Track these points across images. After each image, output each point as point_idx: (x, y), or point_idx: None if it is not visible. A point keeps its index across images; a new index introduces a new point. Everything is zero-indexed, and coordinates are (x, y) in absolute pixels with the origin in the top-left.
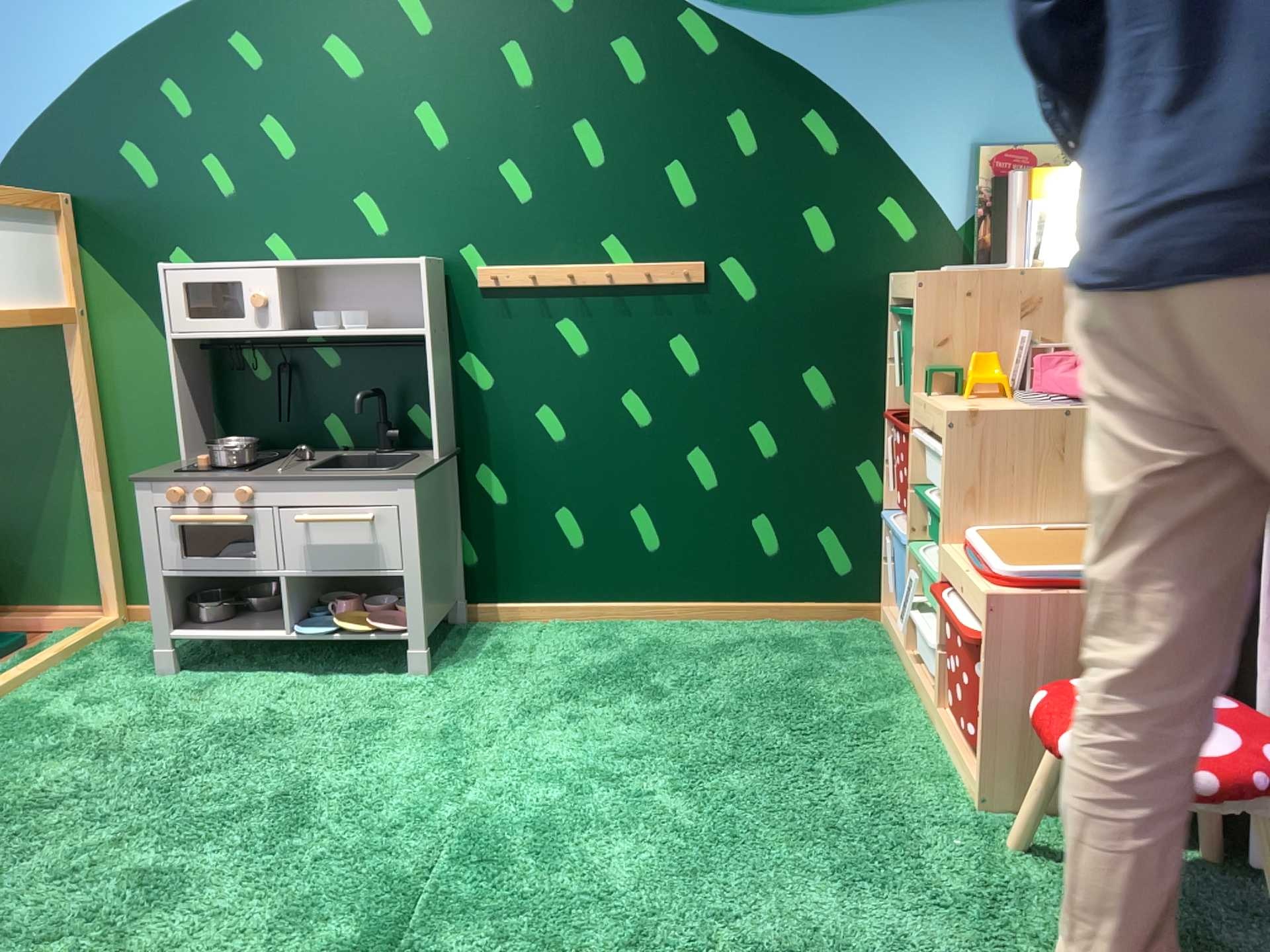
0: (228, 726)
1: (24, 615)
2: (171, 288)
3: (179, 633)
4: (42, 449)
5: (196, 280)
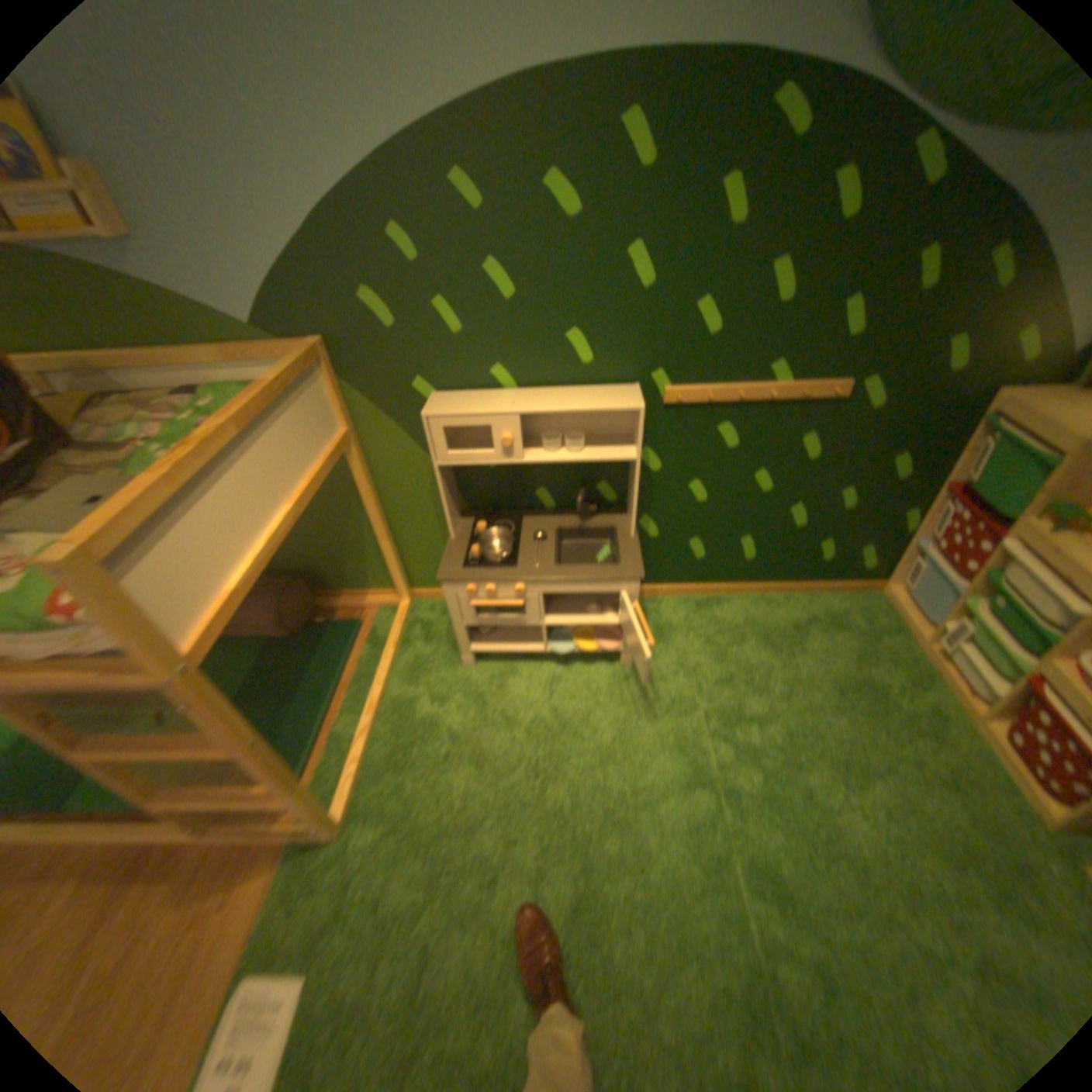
0: (534, 726)
1: (348, 602)
2: (433, 433)
3: (474, 648)
4: (336, 514)
5: (453, 426)
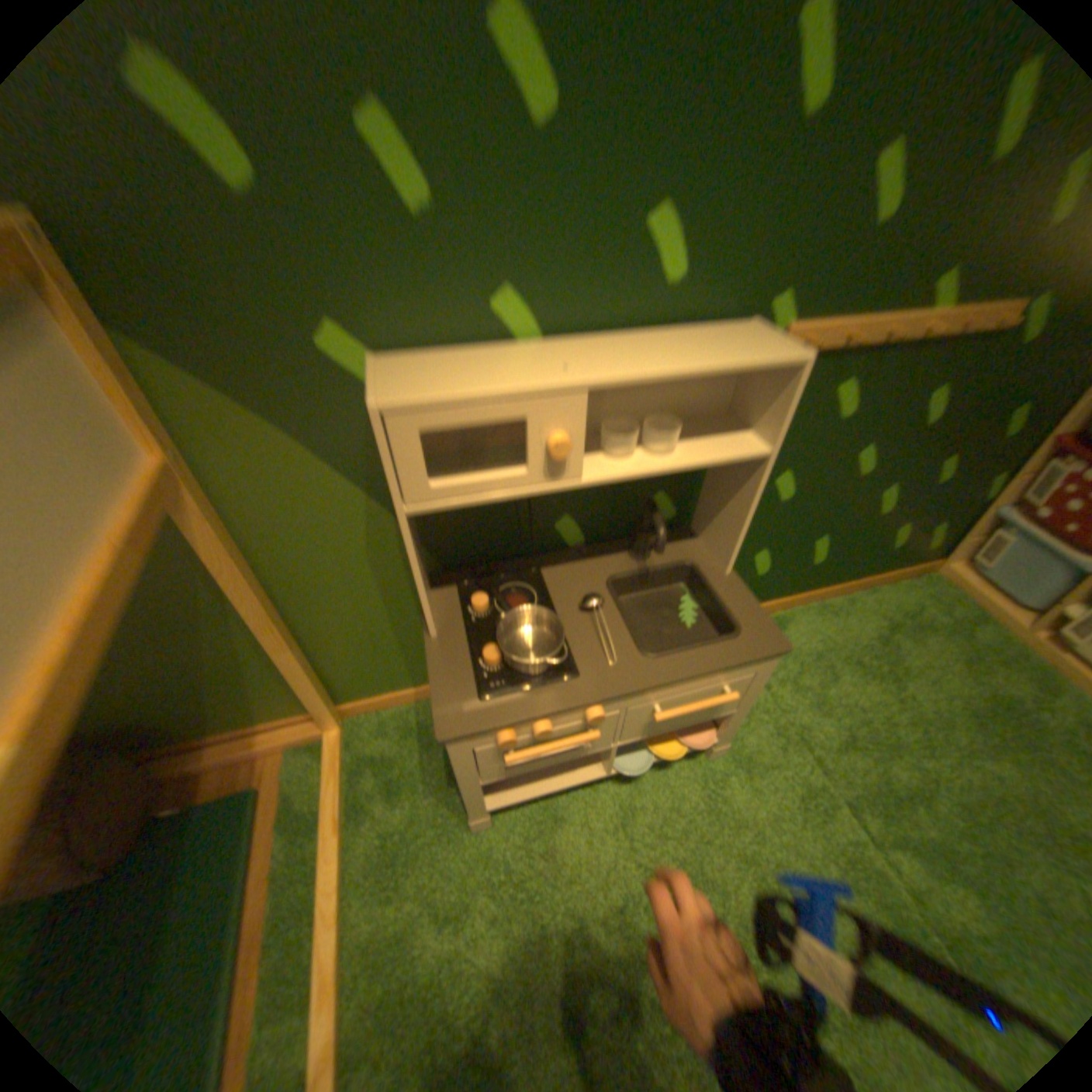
0: (628, 912)
1: (225, 754)
2: (401, 445)
3: (492, 801)
4: (173, 622)
5: (449, 426)
